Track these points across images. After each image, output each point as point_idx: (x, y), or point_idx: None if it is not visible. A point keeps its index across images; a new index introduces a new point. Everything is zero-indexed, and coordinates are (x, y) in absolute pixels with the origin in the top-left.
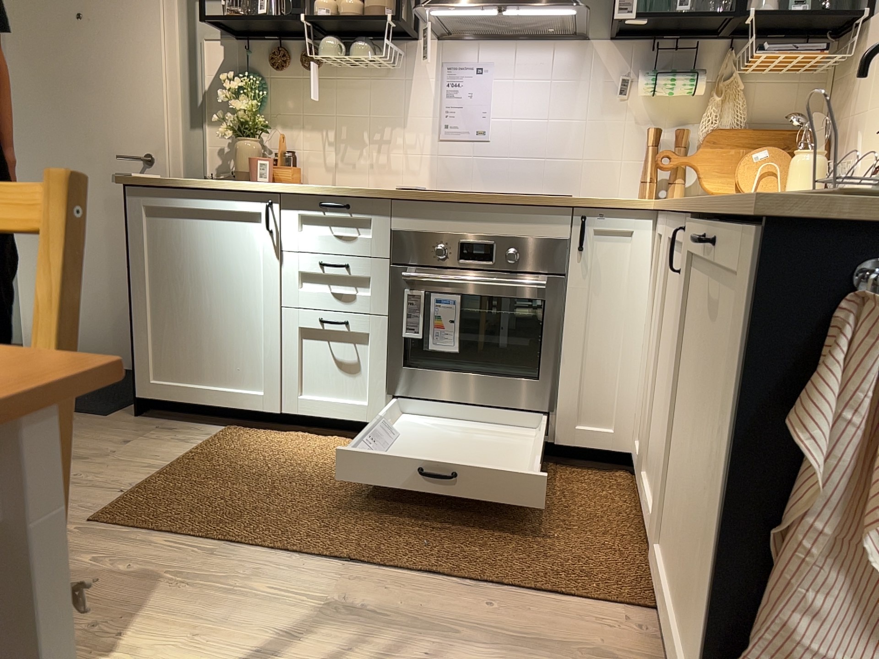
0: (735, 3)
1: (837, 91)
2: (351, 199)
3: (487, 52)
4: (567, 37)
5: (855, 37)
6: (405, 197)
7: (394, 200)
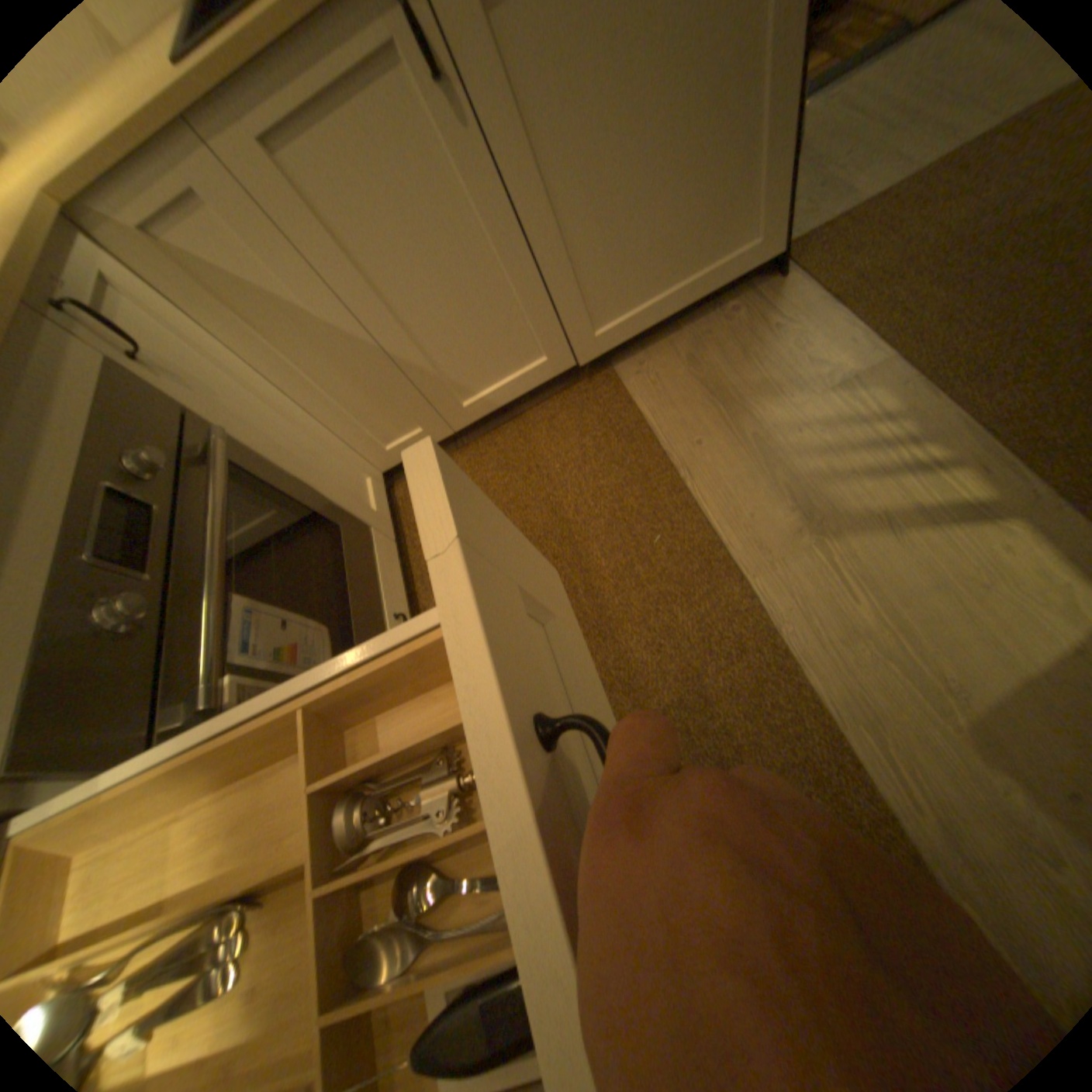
0: None
1: None
2: None
3: None
4: None
5: None
6: None
7: None
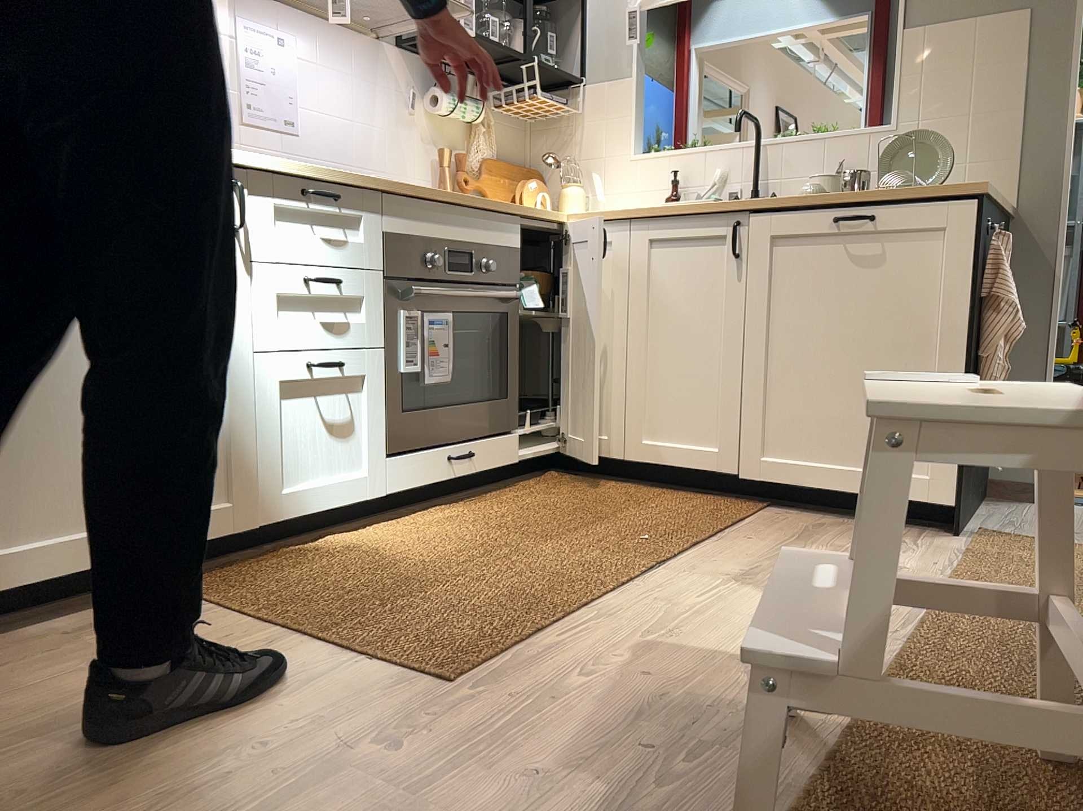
0: (528, 45)
1: (553, 136)
2: (341, 186)
3: (291, 21)
4: (374, 30)
5: (574, 96)
6: (400, 189)
7: (388, 191)
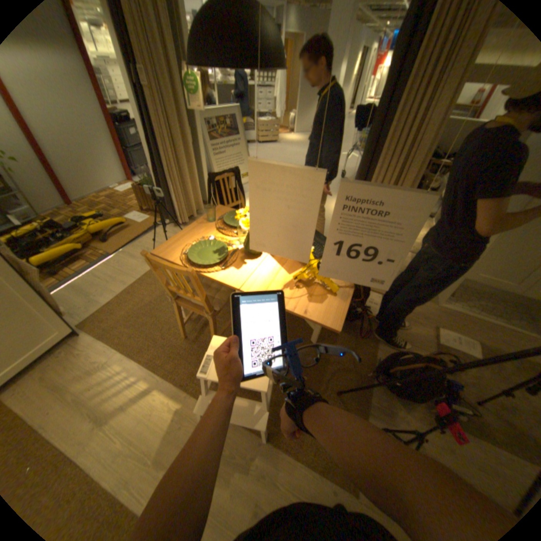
0: None
1: None
2: None
3: None
4: None
5: None
6: None
7: None
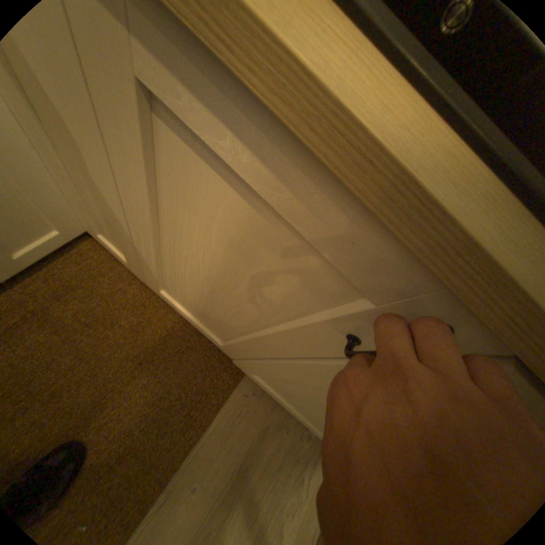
0: None
1: None
2: None
3: None
4: None
5: None
6: None
7: None
